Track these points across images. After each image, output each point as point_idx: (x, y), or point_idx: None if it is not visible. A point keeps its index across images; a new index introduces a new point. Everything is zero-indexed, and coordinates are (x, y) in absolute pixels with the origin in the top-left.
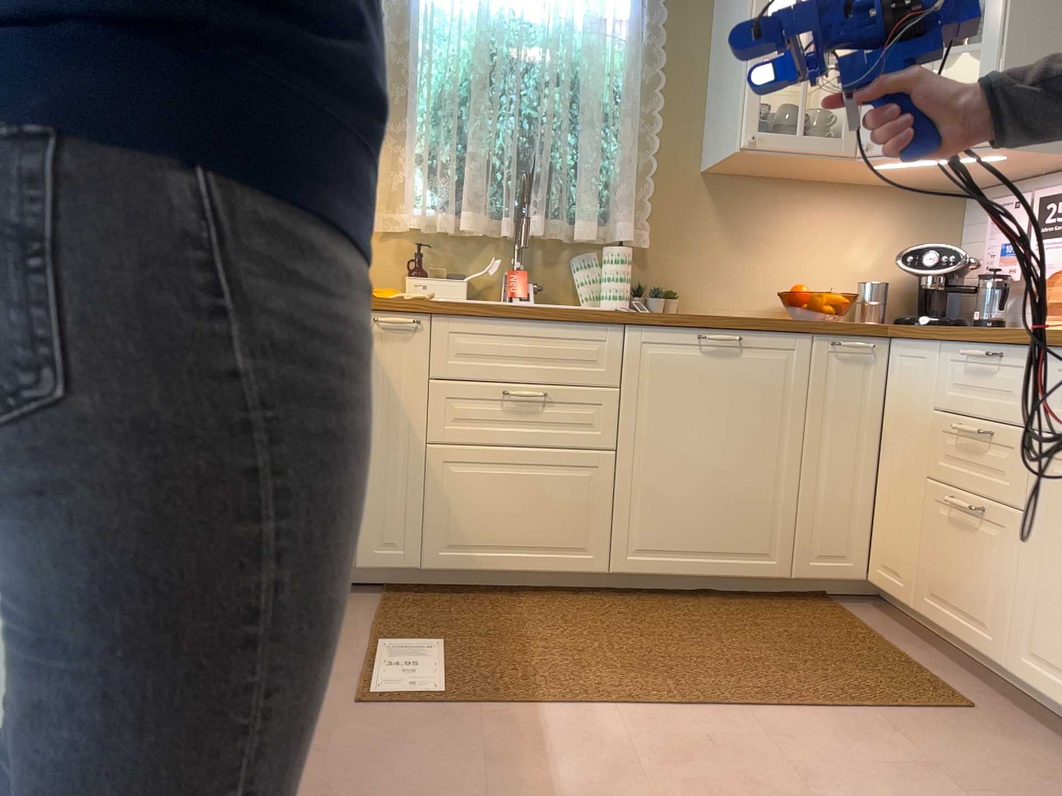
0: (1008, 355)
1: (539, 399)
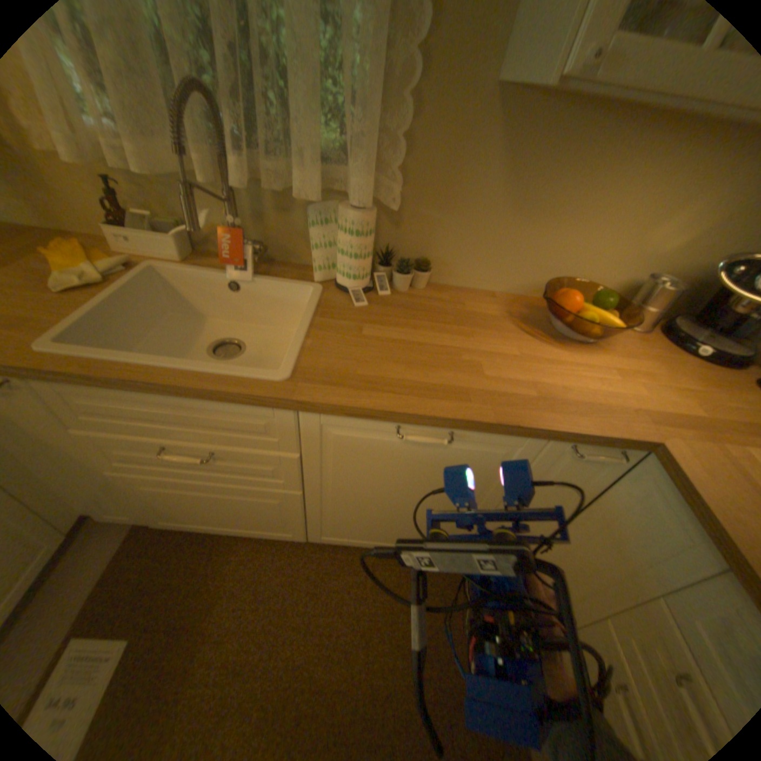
0: None
1: (205, 460)
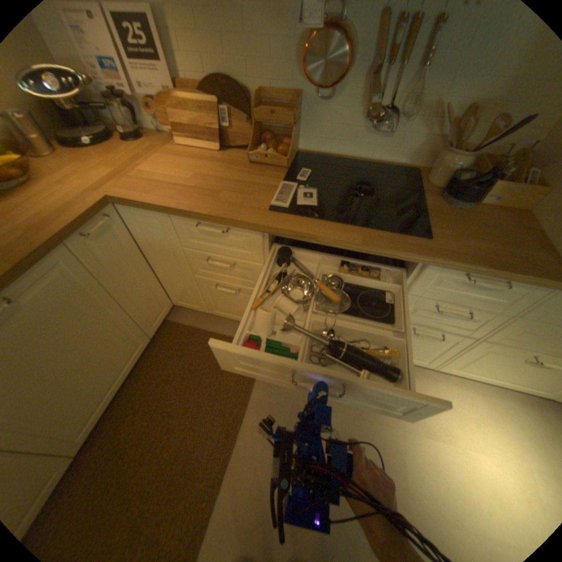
0: (232, 228)
1: None
